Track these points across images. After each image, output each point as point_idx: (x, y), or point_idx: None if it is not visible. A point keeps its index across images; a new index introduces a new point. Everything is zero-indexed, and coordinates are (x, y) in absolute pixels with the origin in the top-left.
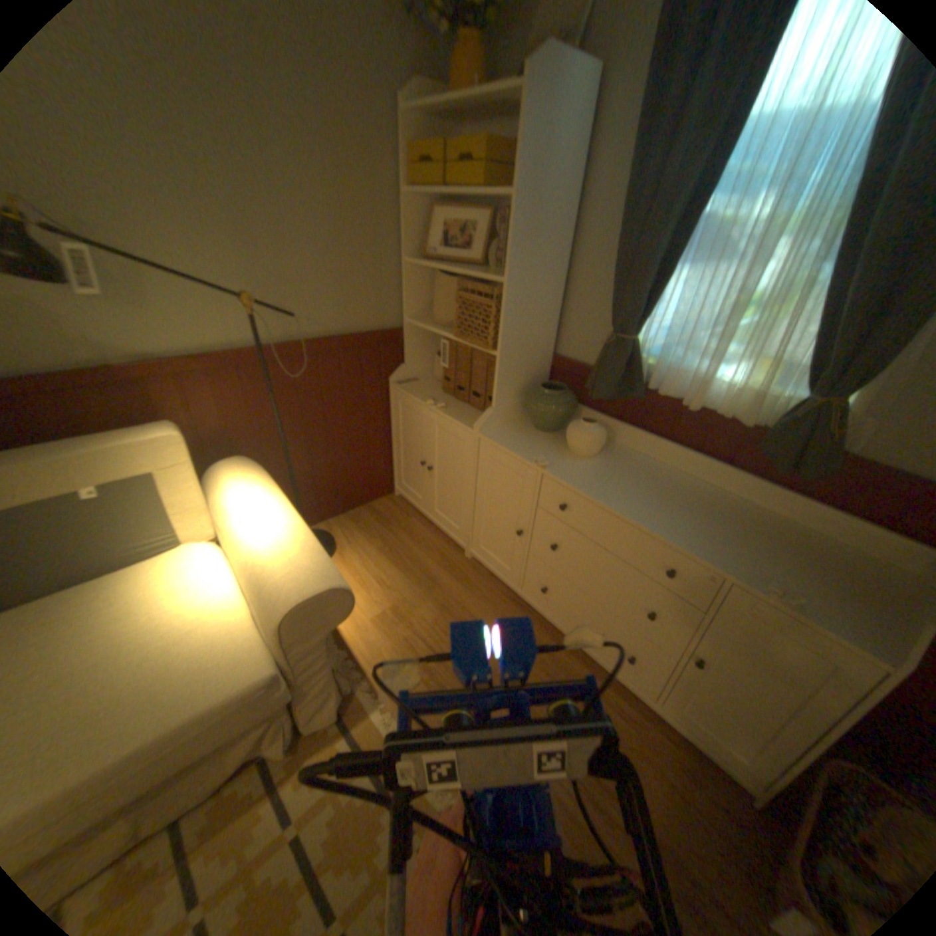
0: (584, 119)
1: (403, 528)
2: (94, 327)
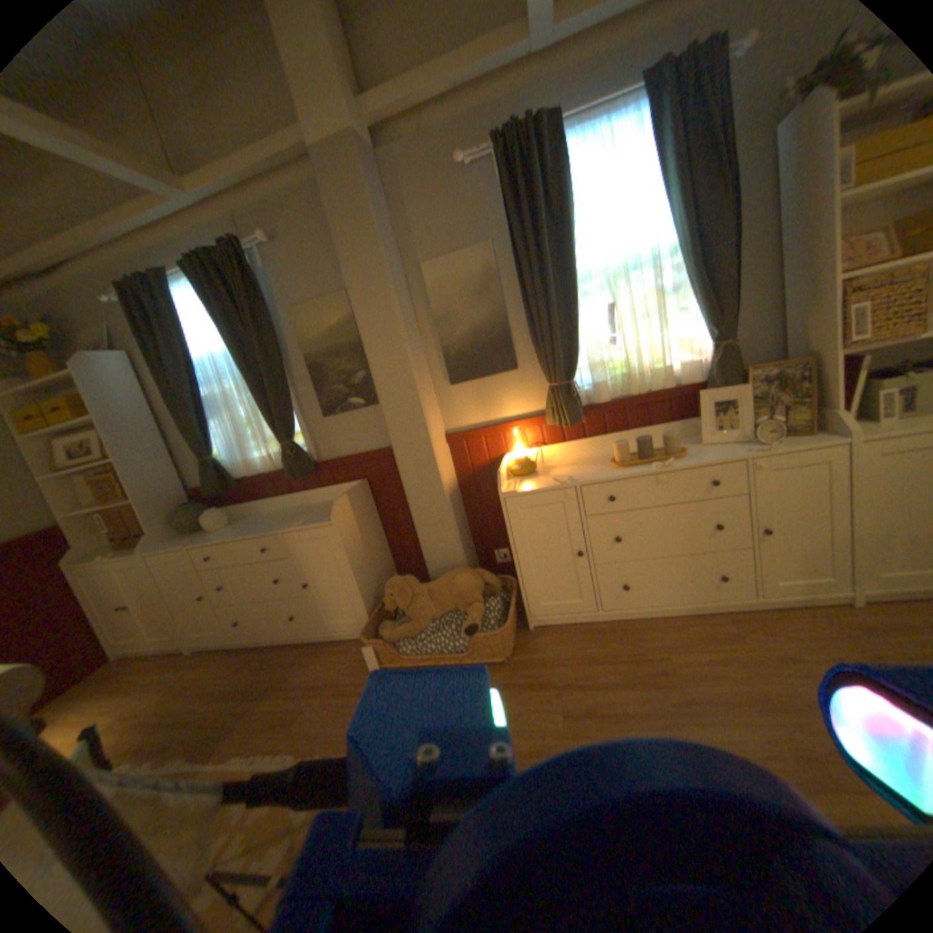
0: (125, 374)
1: (121, 674)
2: None
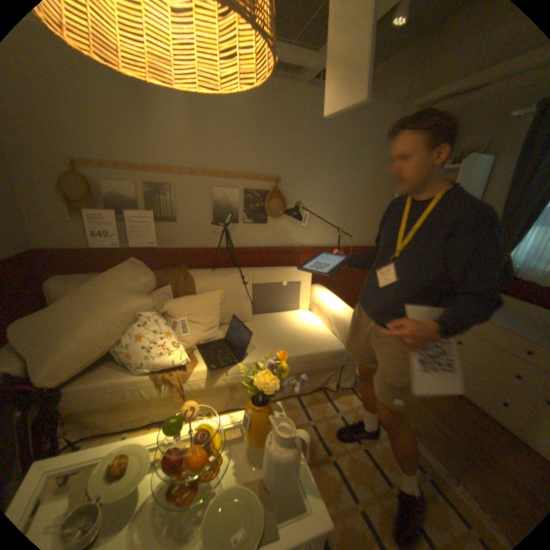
0: (484, 174)
1: None
2: (294, 235)
